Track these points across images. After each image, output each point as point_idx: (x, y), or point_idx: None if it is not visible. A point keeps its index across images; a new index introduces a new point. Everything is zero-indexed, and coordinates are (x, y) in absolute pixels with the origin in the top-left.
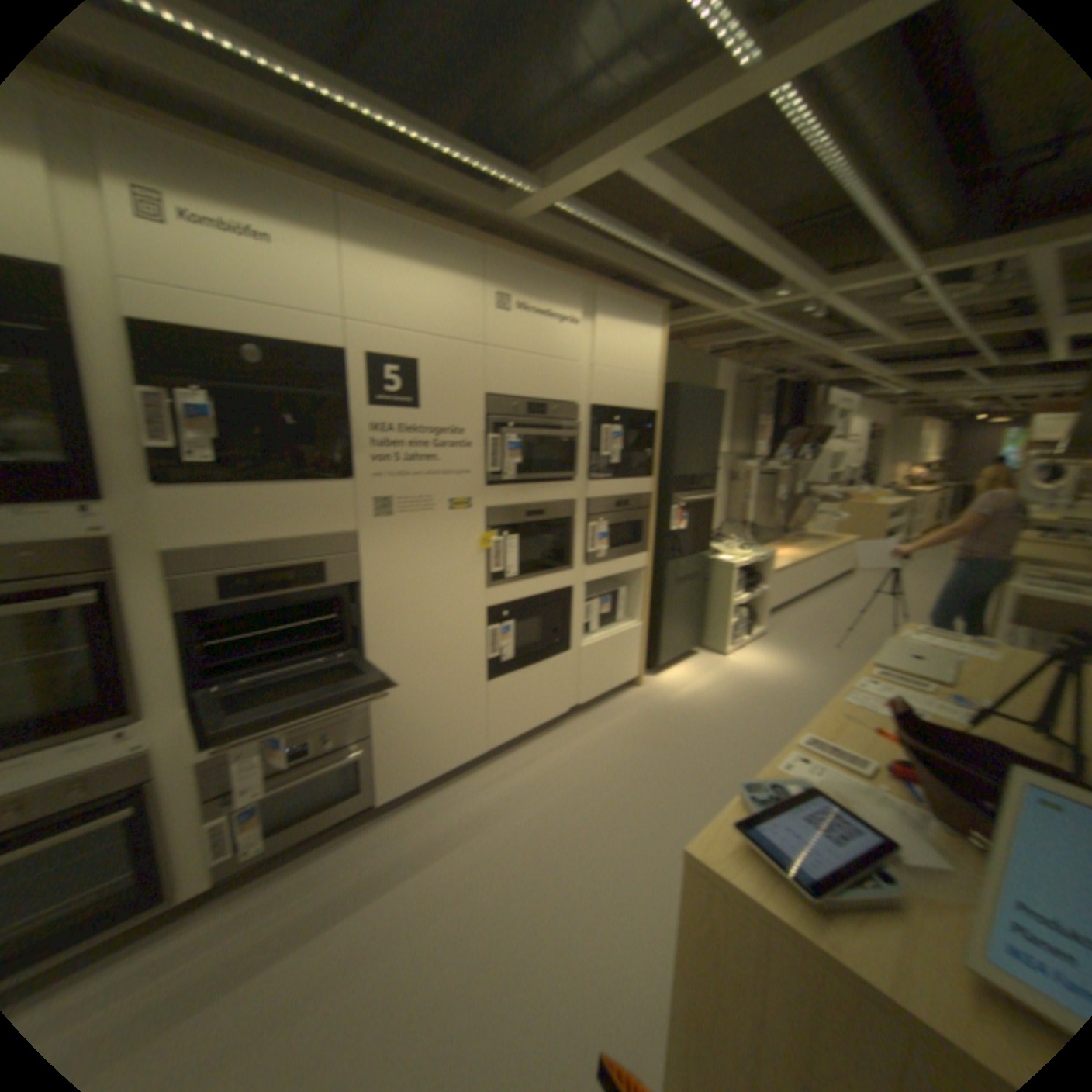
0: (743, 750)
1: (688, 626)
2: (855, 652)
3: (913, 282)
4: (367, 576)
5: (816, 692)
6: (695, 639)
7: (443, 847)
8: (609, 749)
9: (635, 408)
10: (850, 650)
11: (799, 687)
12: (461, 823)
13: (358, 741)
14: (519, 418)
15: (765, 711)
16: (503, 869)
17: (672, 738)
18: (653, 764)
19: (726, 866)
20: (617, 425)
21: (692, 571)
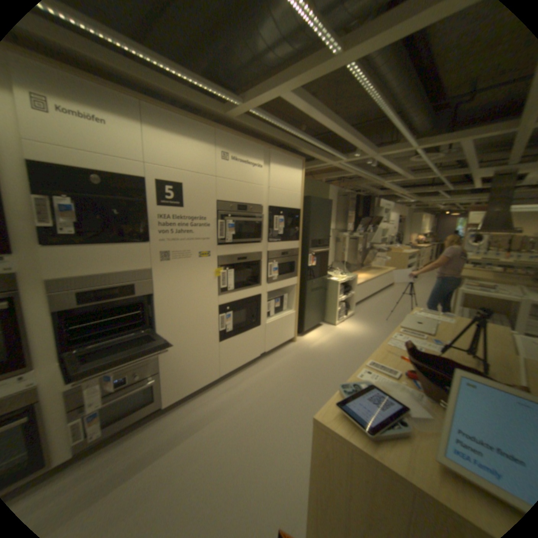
0: (344, 370)
1: (318, 312)
2: (395, 322)
3: (415, 152)
4: (157, 291)
5: (377, 341)
6: (321, 318)
7: (198, 427)
8: (281, 373)
9: (290, 207)
10: (392, 321)
11: (369, 339)
12: (207, 414)
13: (153, 375)
14: (234, 212)
15: (354, 351)
16: (228, 436)
17: (311, 366)
18: (301, 379)
19: (334, 425)
20: (282, 216)
21: (319, 285)
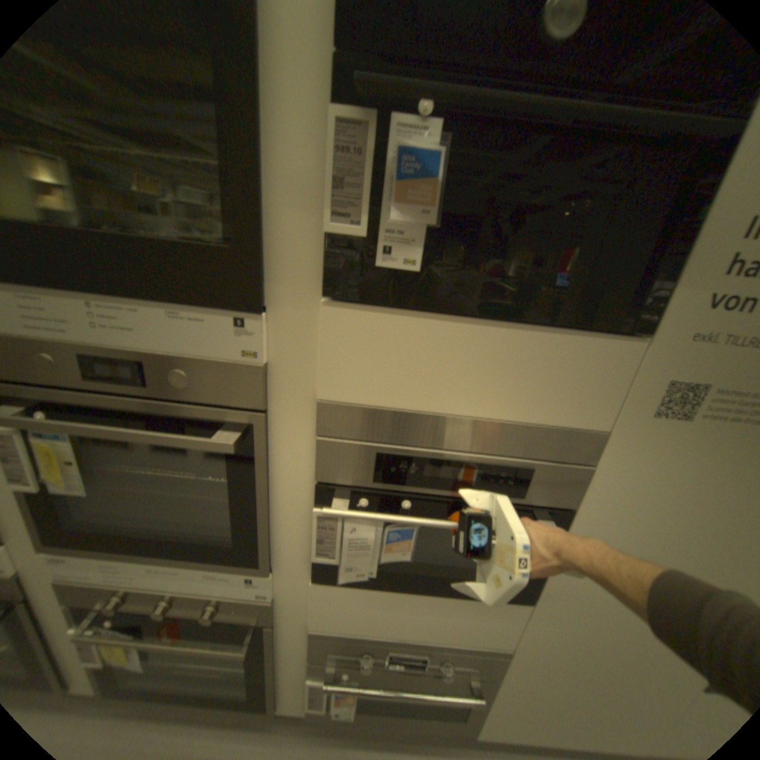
0: None
1: None
2: None
3: None
4: (599, 505)
5: None
6: None
7: None
8: None
9: None
10: None
11: None
12: None
13: (490, 682)
14: None
15: None
16: None
17: None
18: None
19: None
20: None
21: None
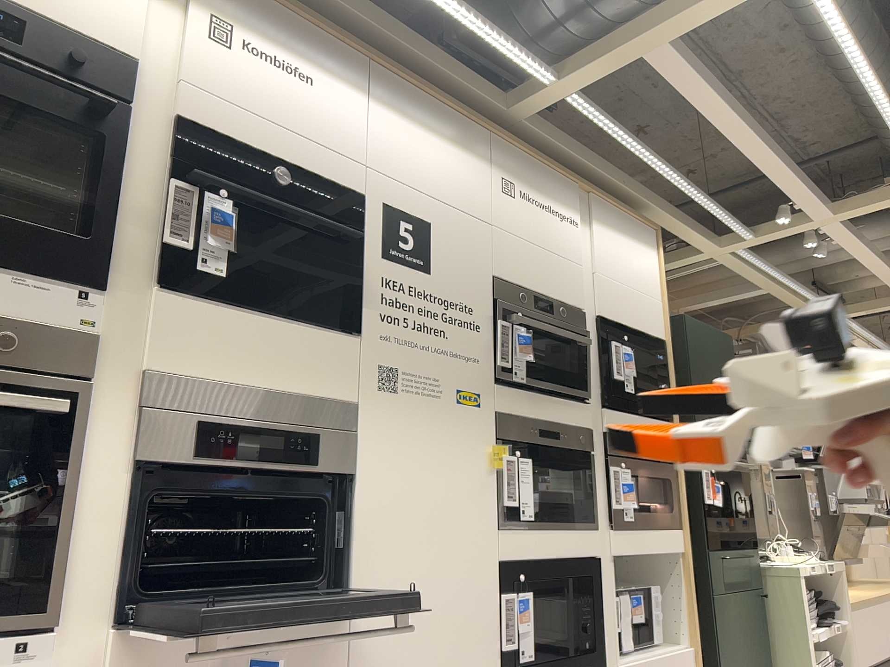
0: None
1: None
2: None
3: None
4: (368, 469)
5: None
6: None
7: None
8: None
9: (645, 329)
10: None
11: None
12: None
13: None
14: (530, 311)
15: None
16: None
17: None
18: None
19: None
20: (629, 344)
21: (744, 575)
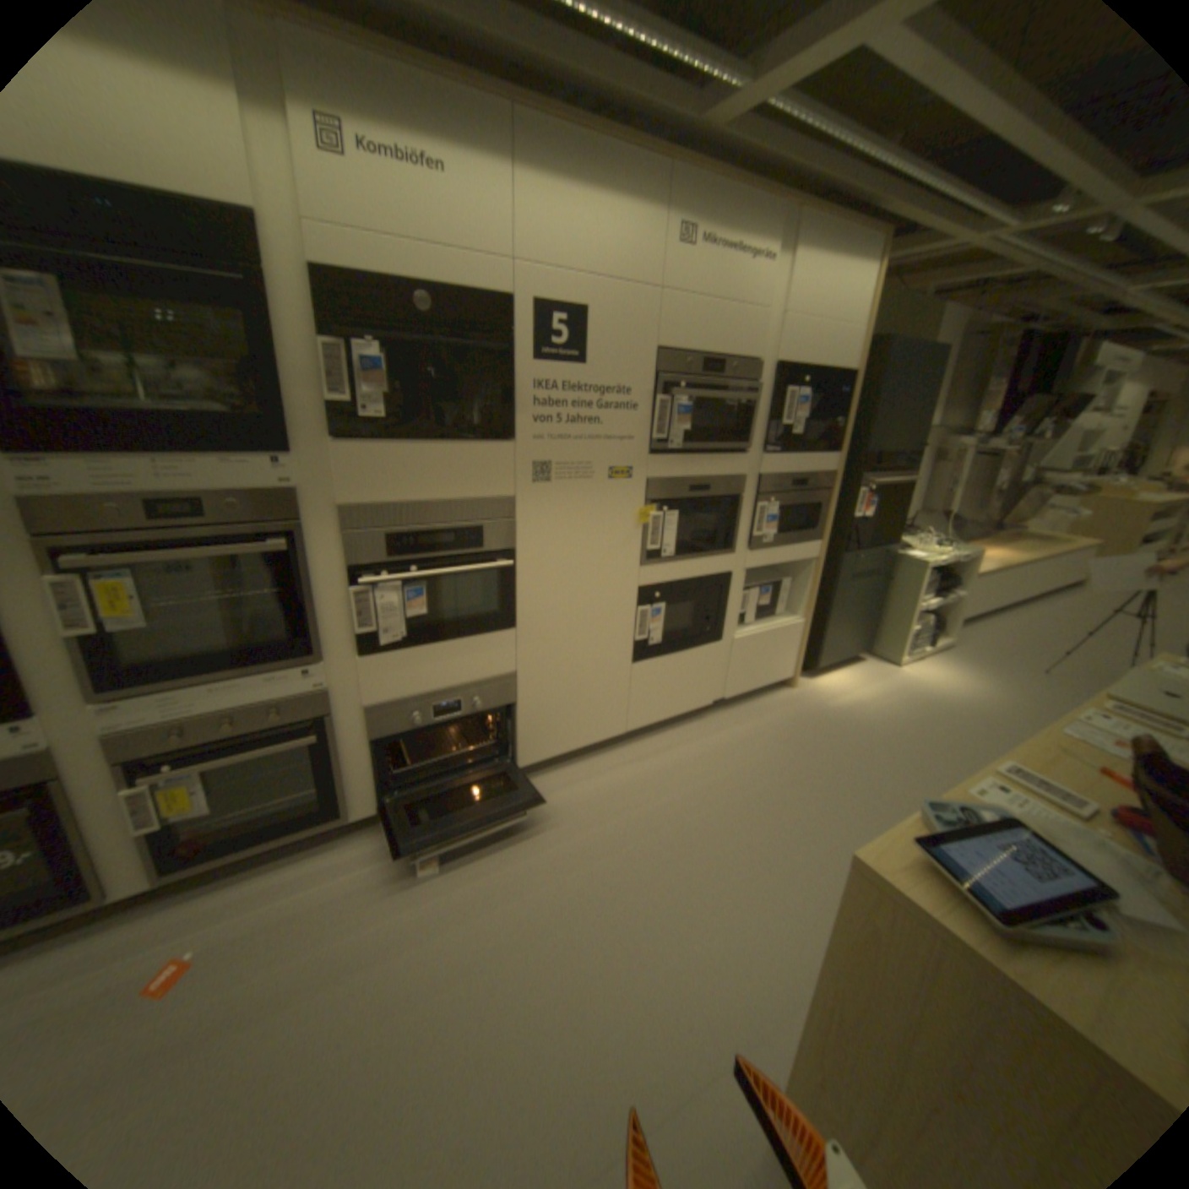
0: (913, 771)
1: (862, 629)
2: (1074, 681)
3: None
4: (525, 543)
5: (1013, 720)
6: (867, 644)
7: (583, 814)
8: (757, 748)
9: (834, 366)
10: (1066, 677)
11: (992, 712)
12: (600, 795)
13: (508, 704)
14: (696, 376)
15: (945, 734)
16: (641, 844)
17: (829, 746)
18: (804, 770)
19: (895, 881)
20: (809, 387)
21: (876, 567)
